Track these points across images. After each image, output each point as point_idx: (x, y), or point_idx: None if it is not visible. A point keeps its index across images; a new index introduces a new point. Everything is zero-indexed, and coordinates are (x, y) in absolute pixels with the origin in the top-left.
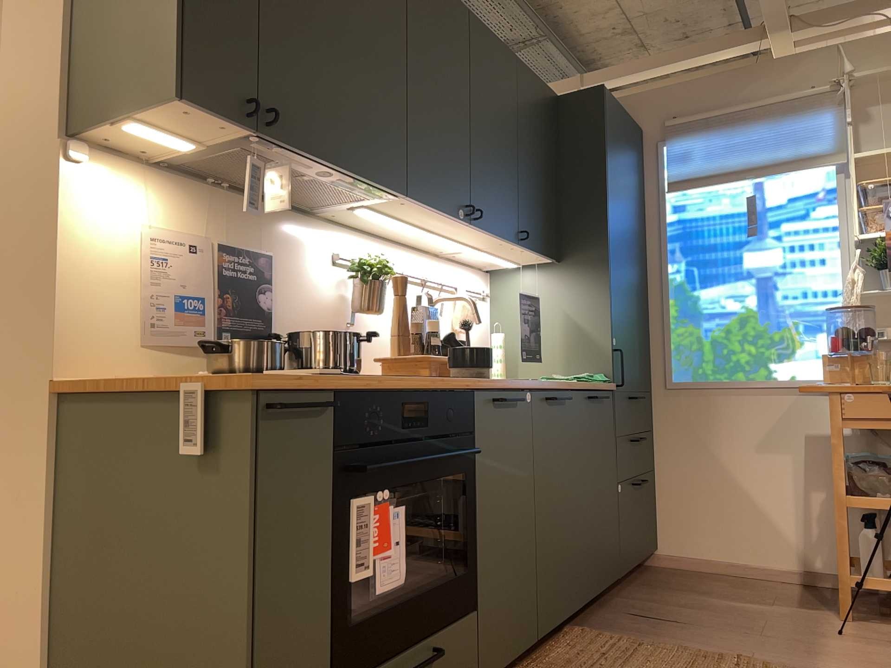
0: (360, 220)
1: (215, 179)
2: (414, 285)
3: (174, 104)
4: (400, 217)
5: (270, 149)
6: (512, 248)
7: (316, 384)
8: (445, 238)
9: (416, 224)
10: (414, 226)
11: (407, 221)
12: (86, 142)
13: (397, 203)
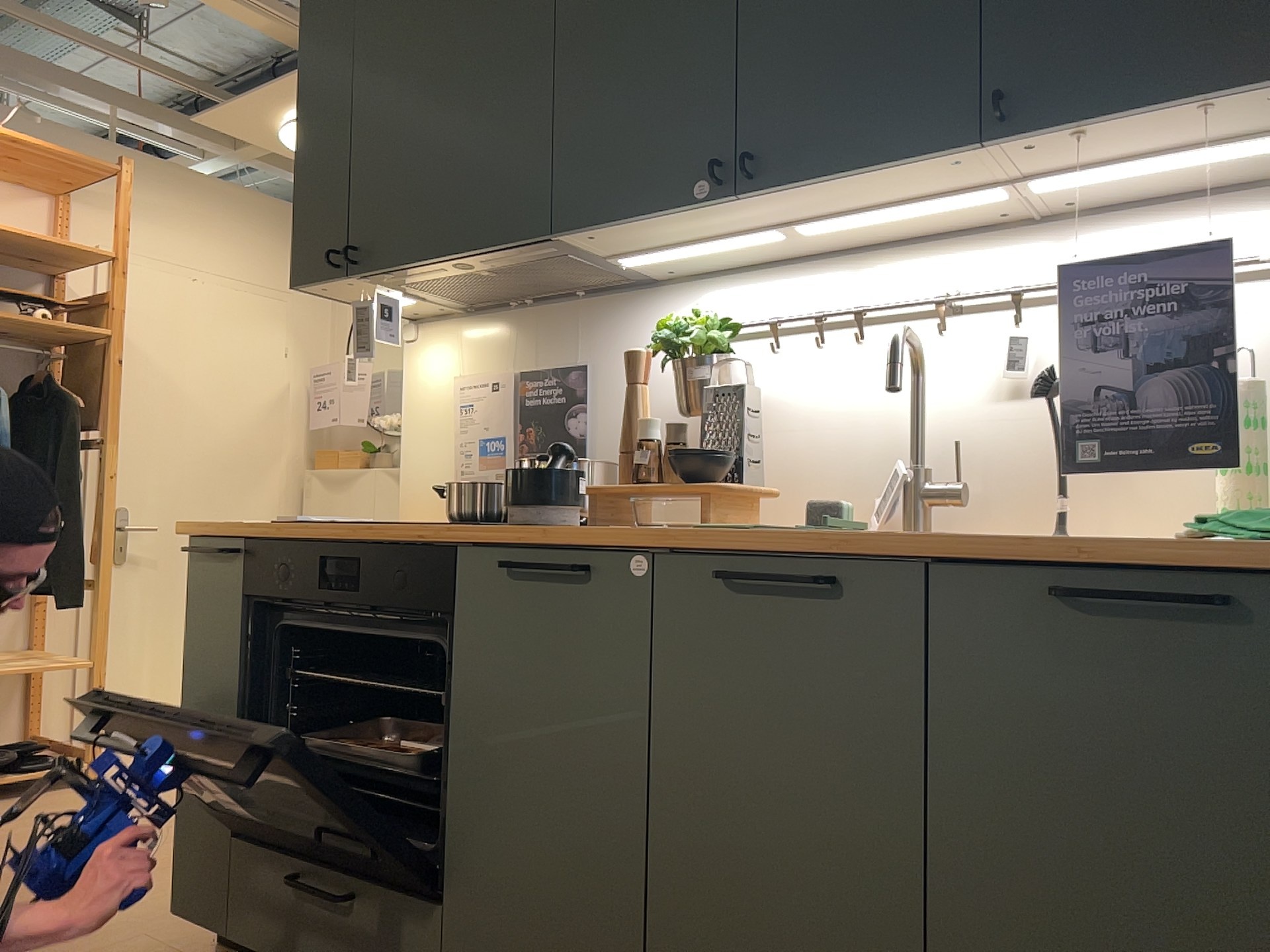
0: (721, 259)
1: (512, 301)
2: (995, 314)
3: (309, 291)
4: (688, 242)
5: (395, 278)
6: (1040, 149)
7: (224, 530)
8: (849, 219)
9: (734, 233)
10: (742, 237)
11: (710, 238)
12: (422, 319)
13: (602, 239)
